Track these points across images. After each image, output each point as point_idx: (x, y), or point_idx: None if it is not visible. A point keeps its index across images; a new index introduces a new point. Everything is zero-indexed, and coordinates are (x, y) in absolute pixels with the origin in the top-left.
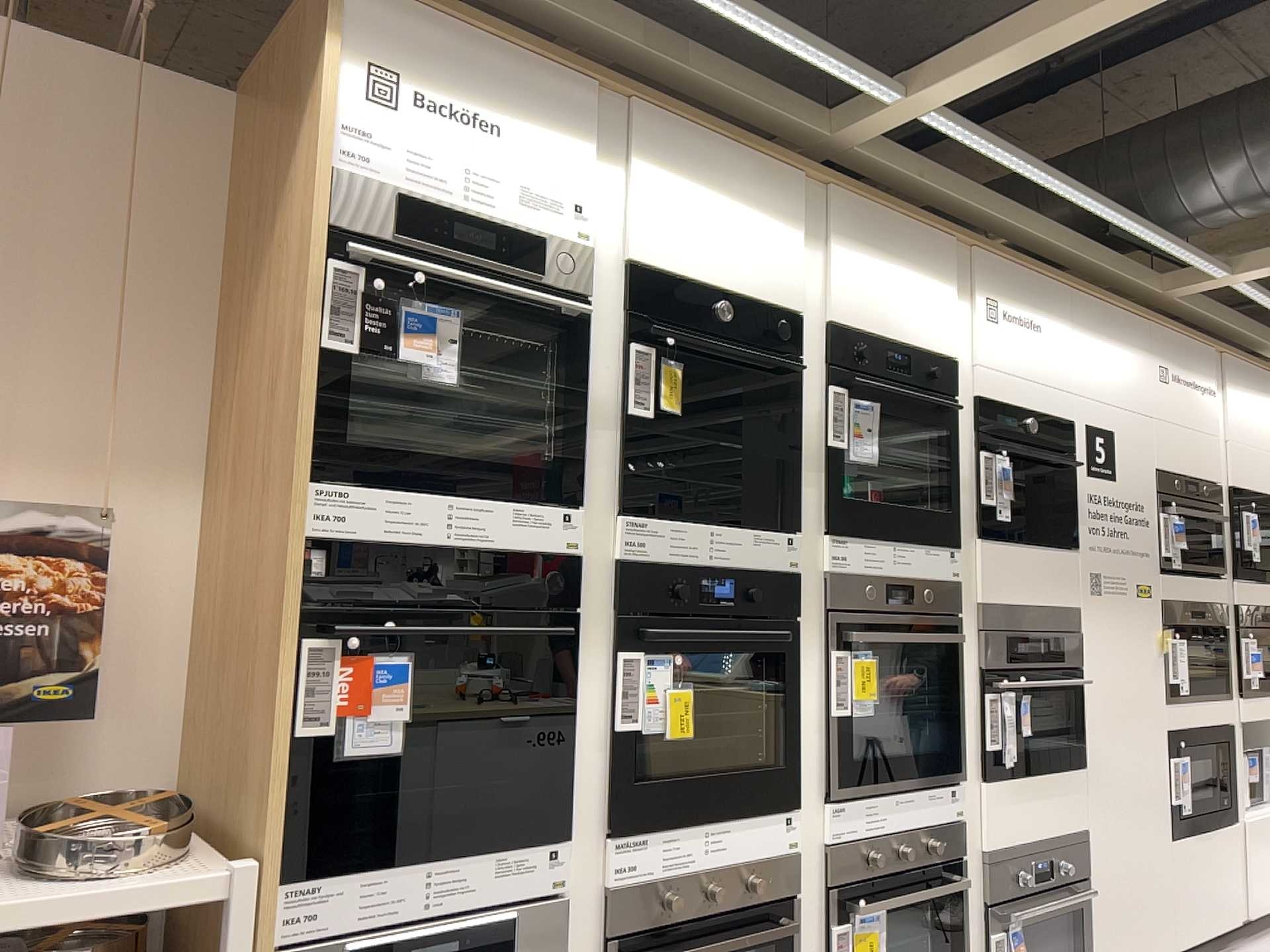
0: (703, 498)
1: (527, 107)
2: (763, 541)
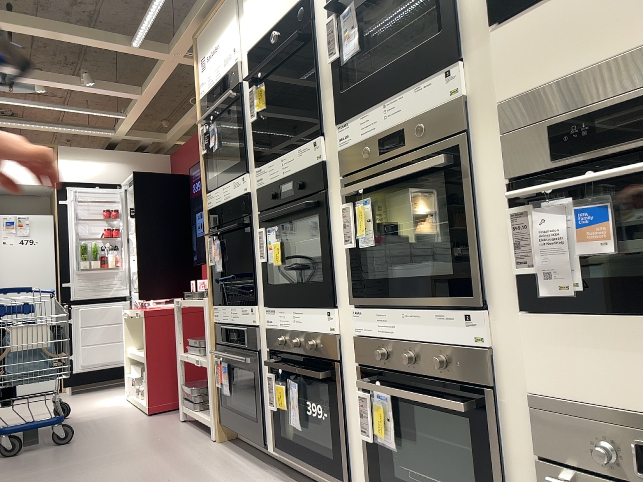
0: (282, 142)
1: (219, 25)
2: (304, 151)
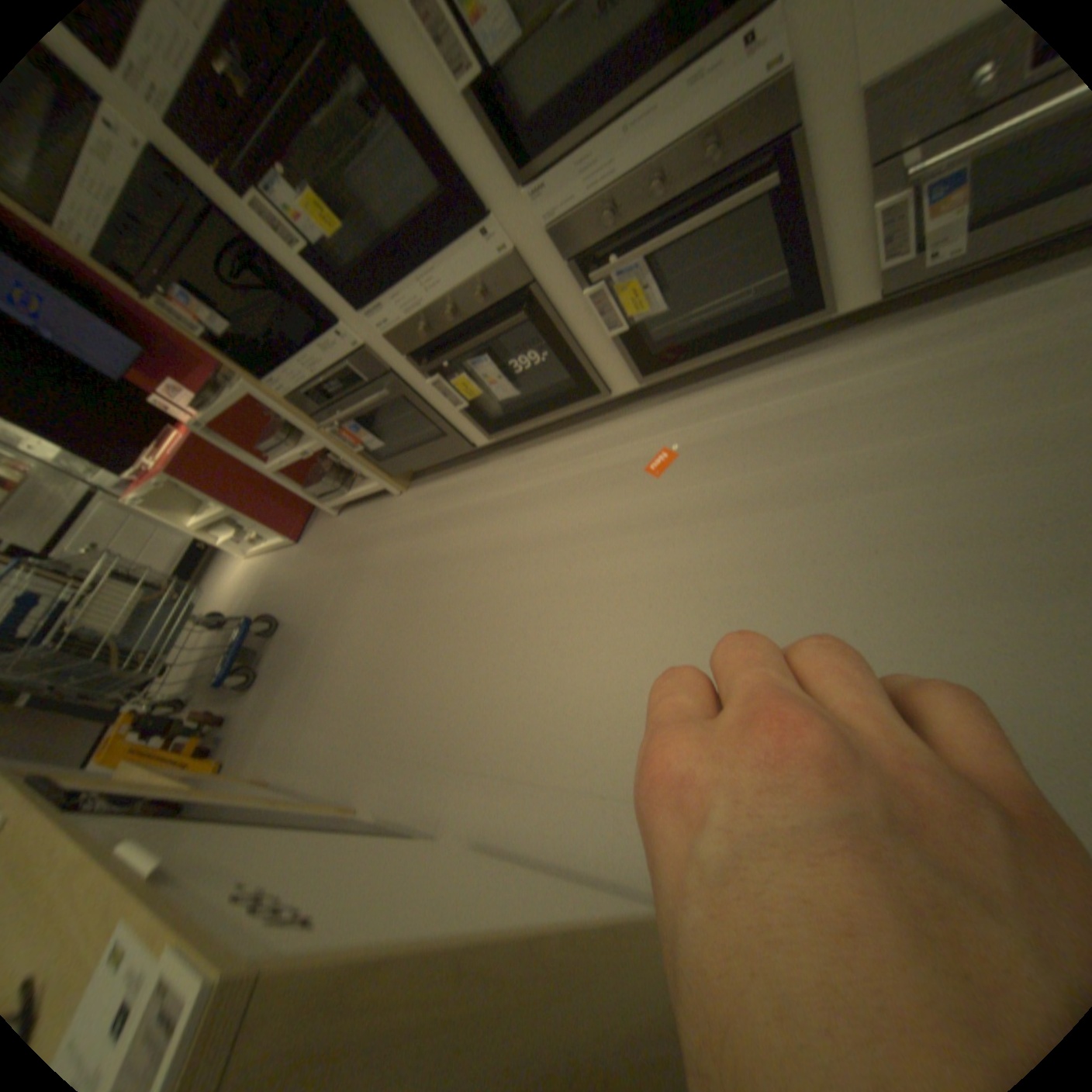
0: None
1: None
2: None
